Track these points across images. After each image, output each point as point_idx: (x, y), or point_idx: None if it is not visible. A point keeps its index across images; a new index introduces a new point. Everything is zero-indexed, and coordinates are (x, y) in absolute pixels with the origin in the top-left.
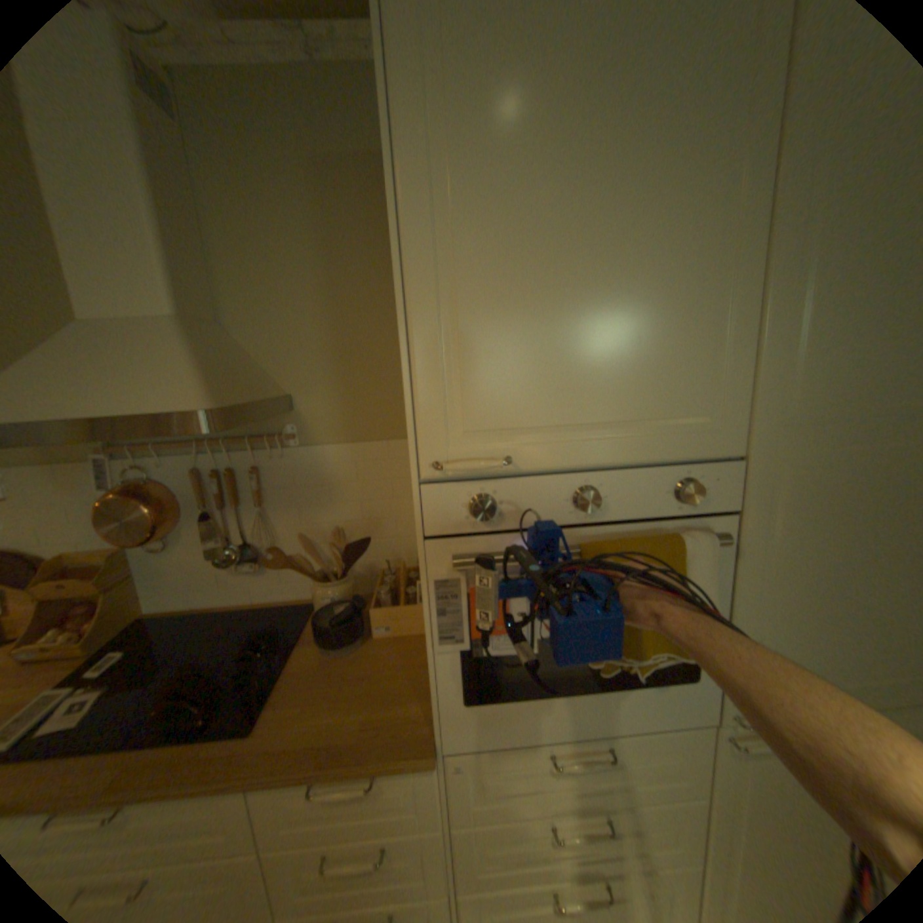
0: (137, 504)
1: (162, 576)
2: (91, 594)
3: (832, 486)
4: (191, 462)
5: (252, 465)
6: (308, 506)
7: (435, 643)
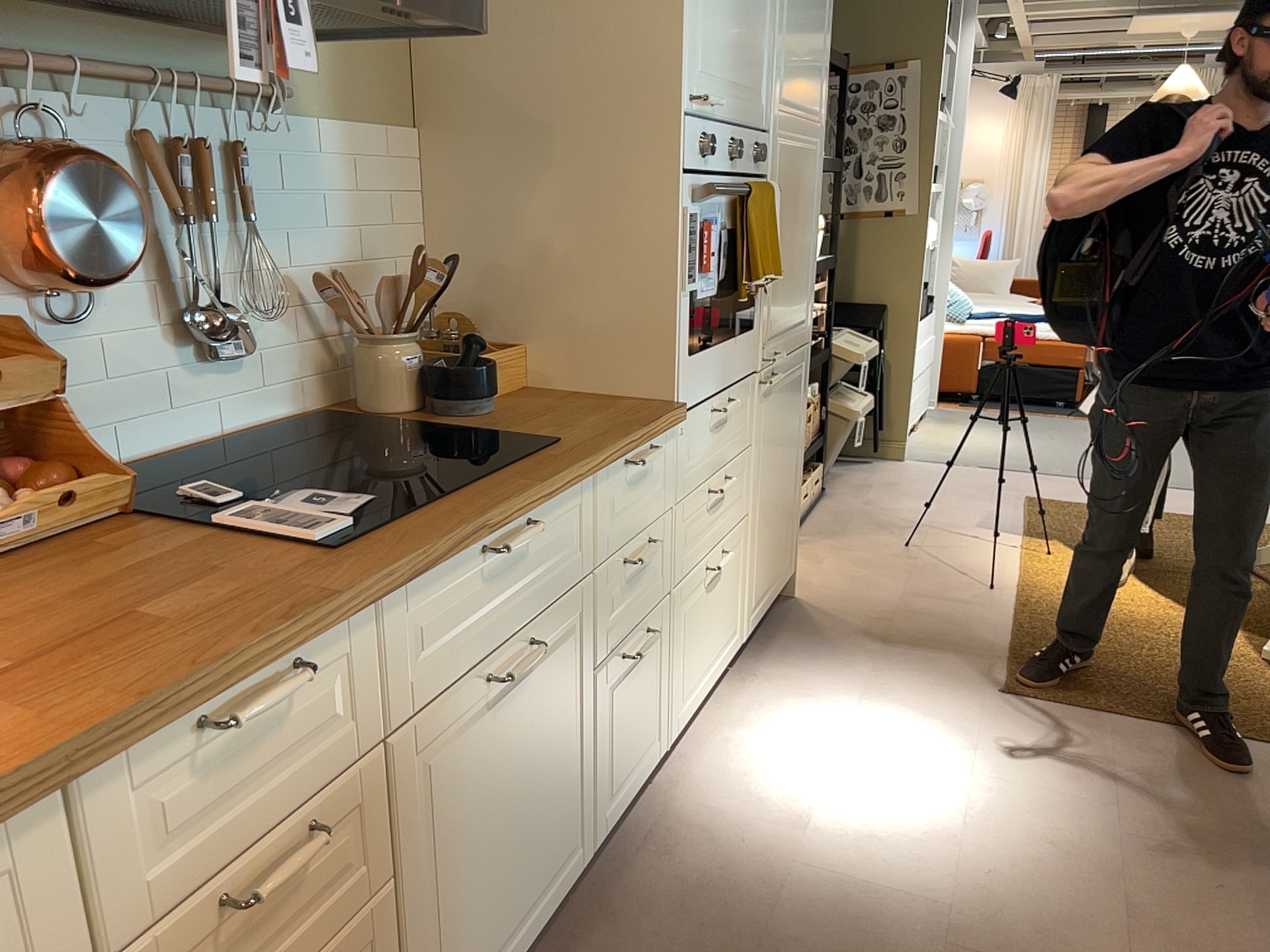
0: (133, 186)
1: (76, 384)
2: (45, 397)
3: (785, 167)
4: (147, 119)
5: (236, 142)
6: (306, 233)
7: (684, 284)
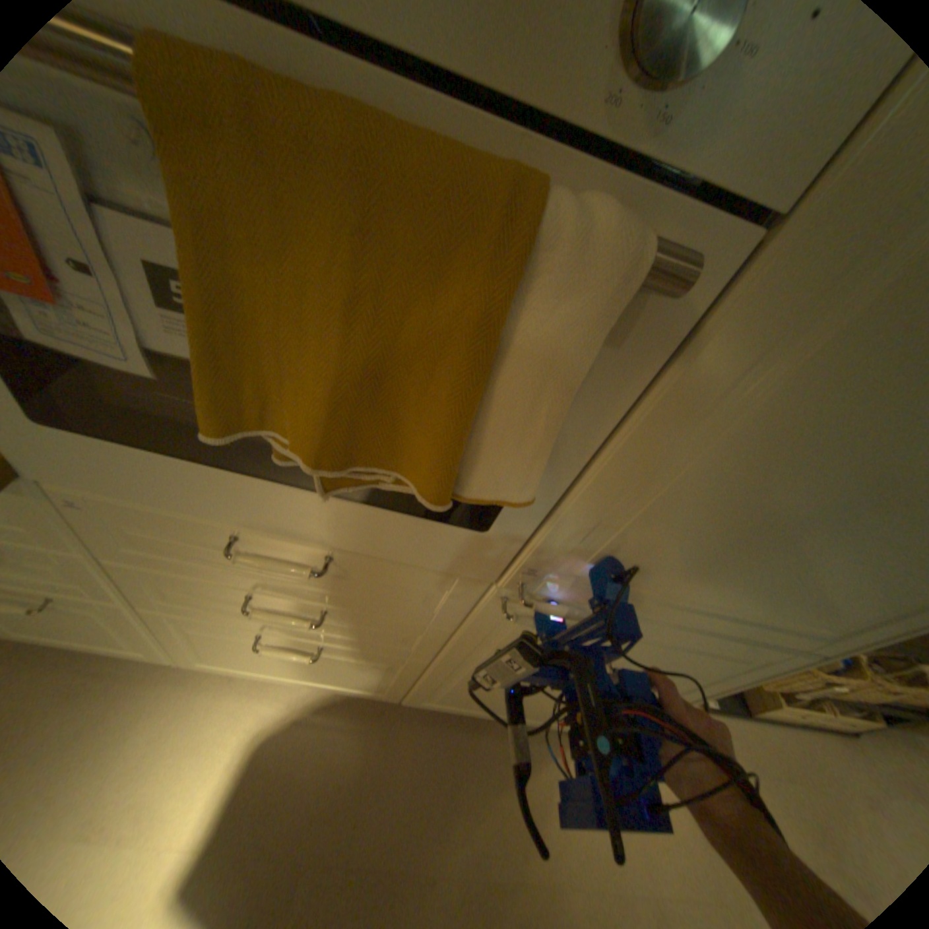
0: None
1: None
2: None
3: None
4: None
5: None
6: None
7: None
